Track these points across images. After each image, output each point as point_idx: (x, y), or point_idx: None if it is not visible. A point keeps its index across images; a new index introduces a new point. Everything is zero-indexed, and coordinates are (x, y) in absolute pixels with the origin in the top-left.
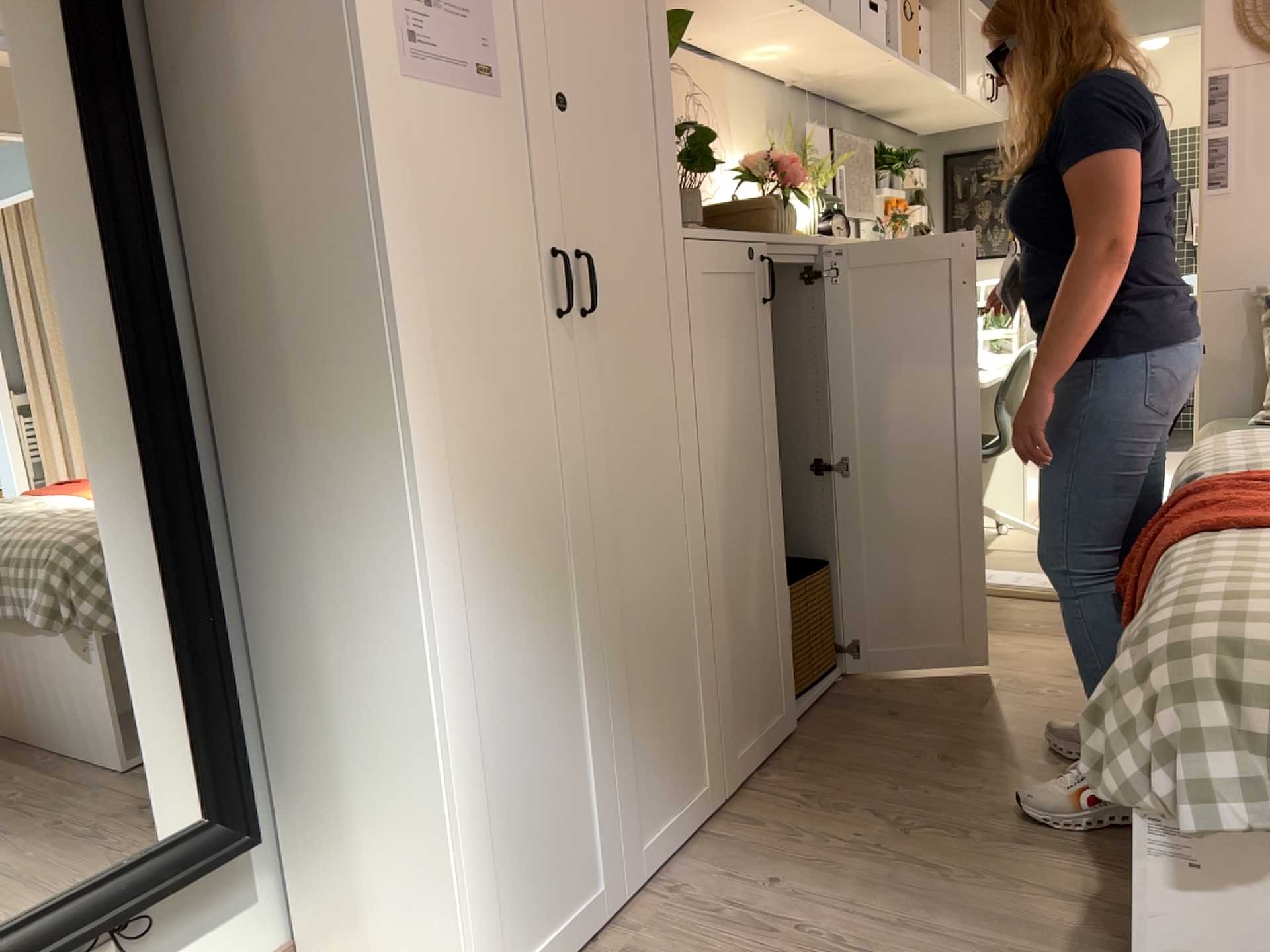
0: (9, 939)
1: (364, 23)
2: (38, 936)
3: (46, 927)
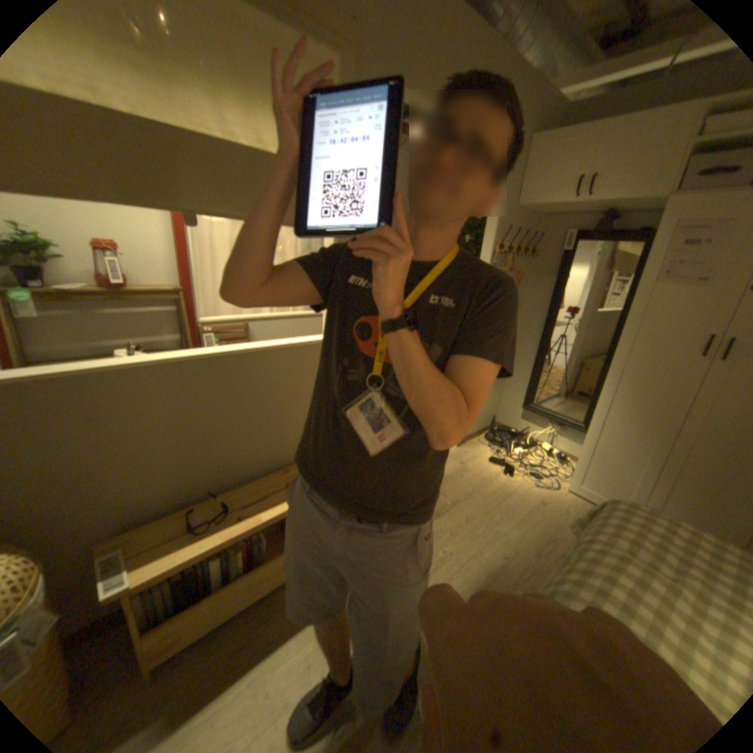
0: (547, 410)
1: (650, 271)
2: (550, 413)
3: (551, 413)
